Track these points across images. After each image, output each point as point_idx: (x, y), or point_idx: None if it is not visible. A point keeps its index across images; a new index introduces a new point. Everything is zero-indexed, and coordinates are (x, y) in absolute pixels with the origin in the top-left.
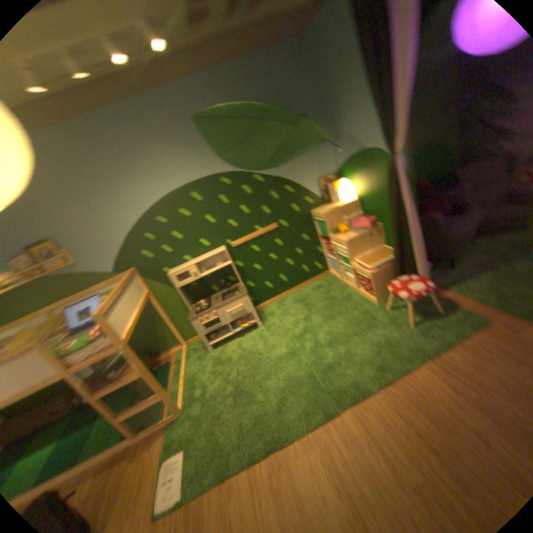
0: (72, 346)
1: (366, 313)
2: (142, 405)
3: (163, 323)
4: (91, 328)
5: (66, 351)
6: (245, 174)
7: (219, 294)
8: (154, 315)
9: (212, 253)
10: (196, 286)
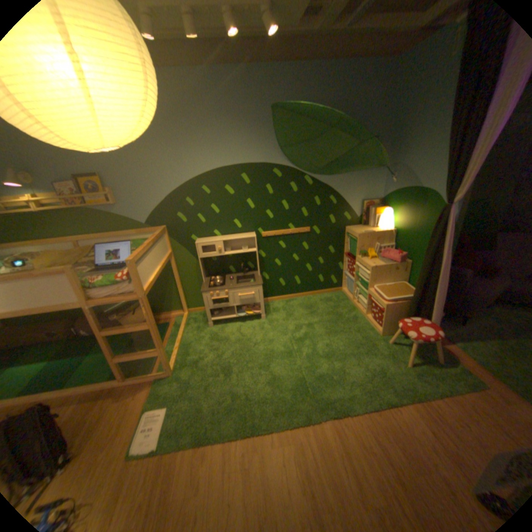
0: (99, 281)
1: (368, 339)
2: (141, 354)
3: (175, 286)
4: (121, 270)
5: (93, 283)
6: (298, 173)
7: (236, 277)
8: (170, 275)
9: (243, 237)
10: (216, 261)
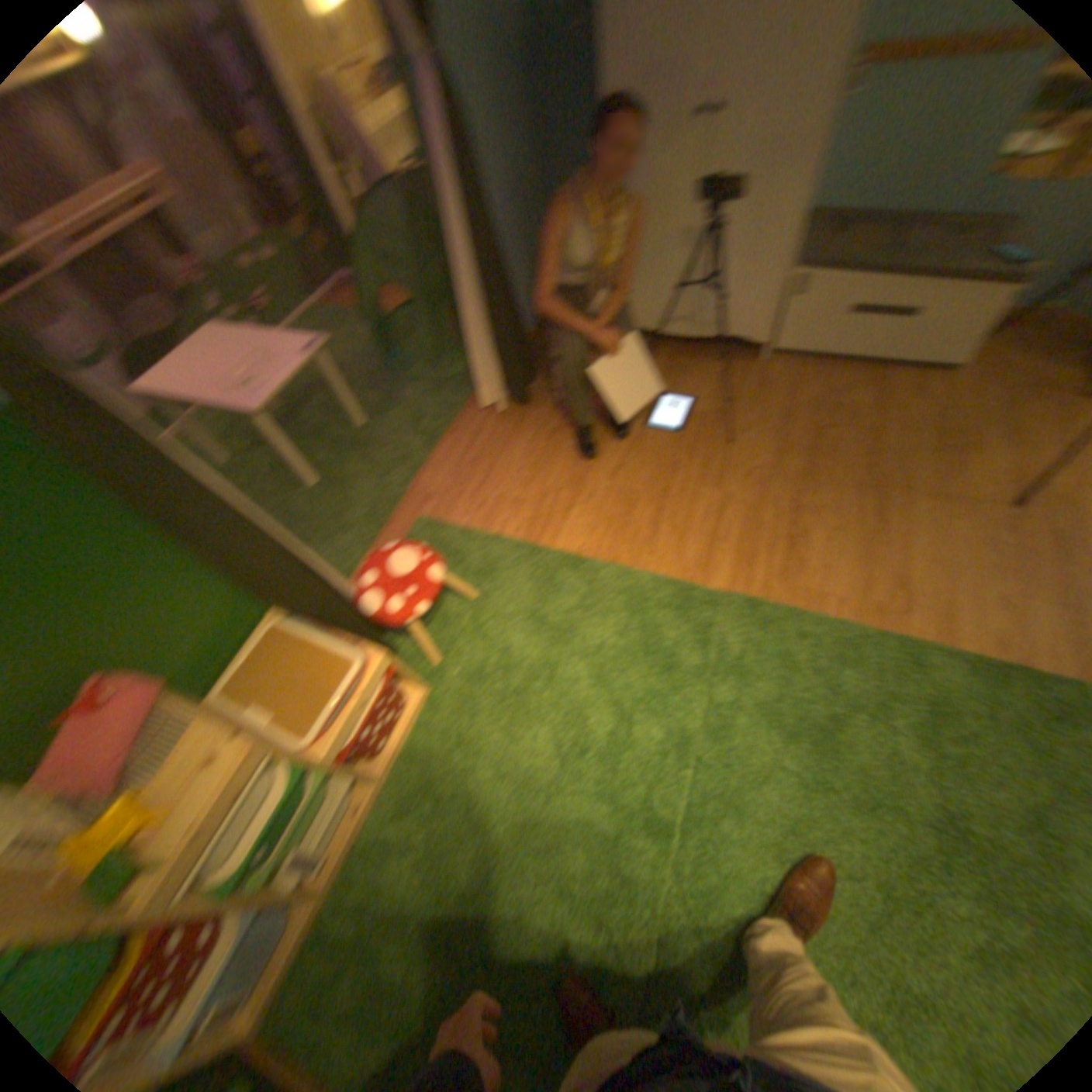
0: None
1: (464, 701)
2: None
3: None
4: None
5: None
6: None
7: None
8: None
9: None
10: None
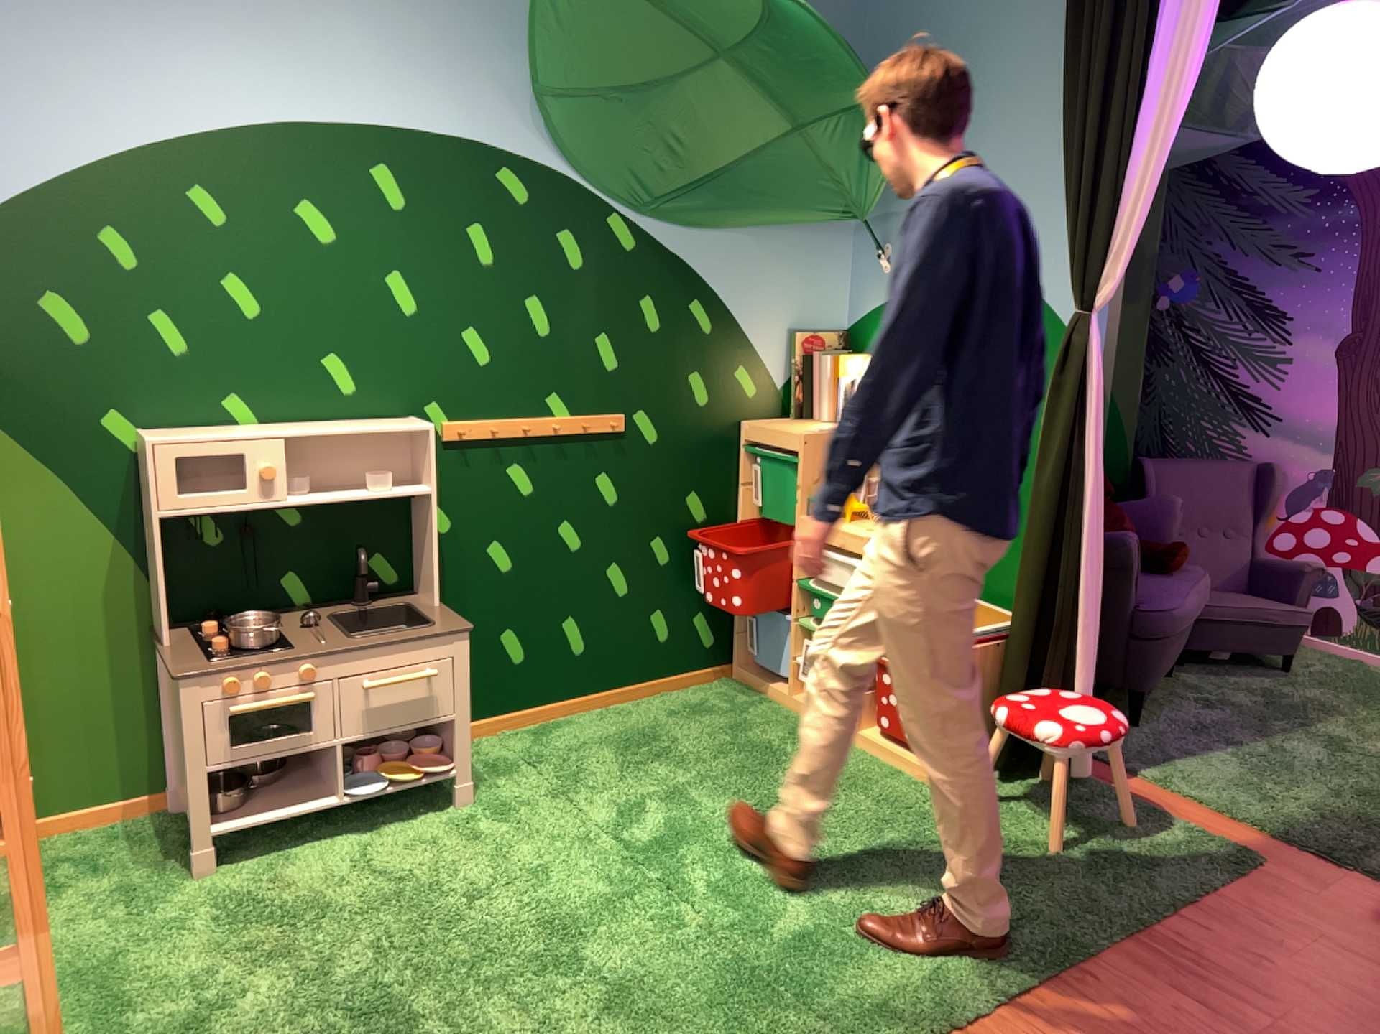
0: None
1: (899, 802)
2: None
3: None
4: None
5: None
6: (592, 200)
7: (325, 616)
8: None
9: (375, 425)
10: (223, 548)
